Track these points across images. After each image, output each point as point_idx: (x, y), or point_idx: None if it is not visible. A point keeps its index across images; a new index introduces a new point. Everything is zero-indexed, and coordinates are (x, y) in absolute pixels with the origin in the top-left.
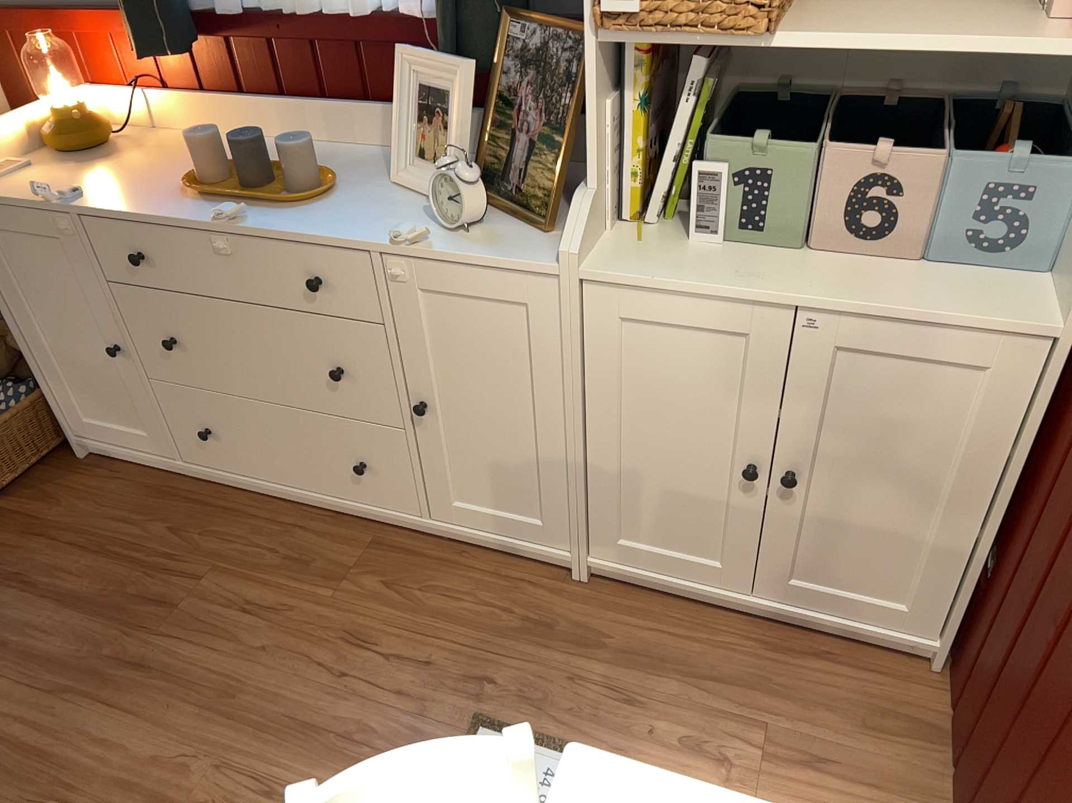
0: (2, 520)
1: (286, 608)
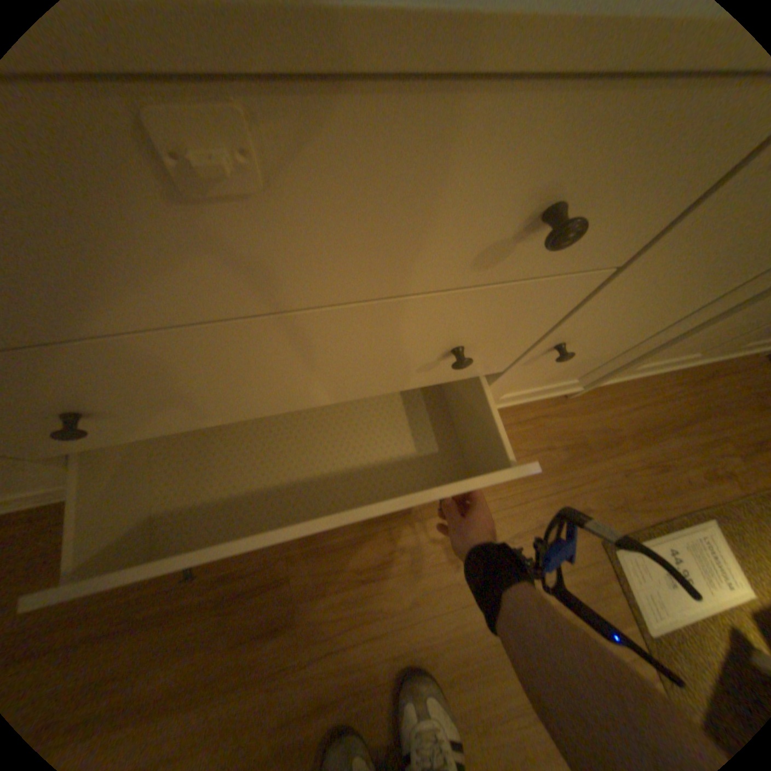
0: None
1: (396, 562)
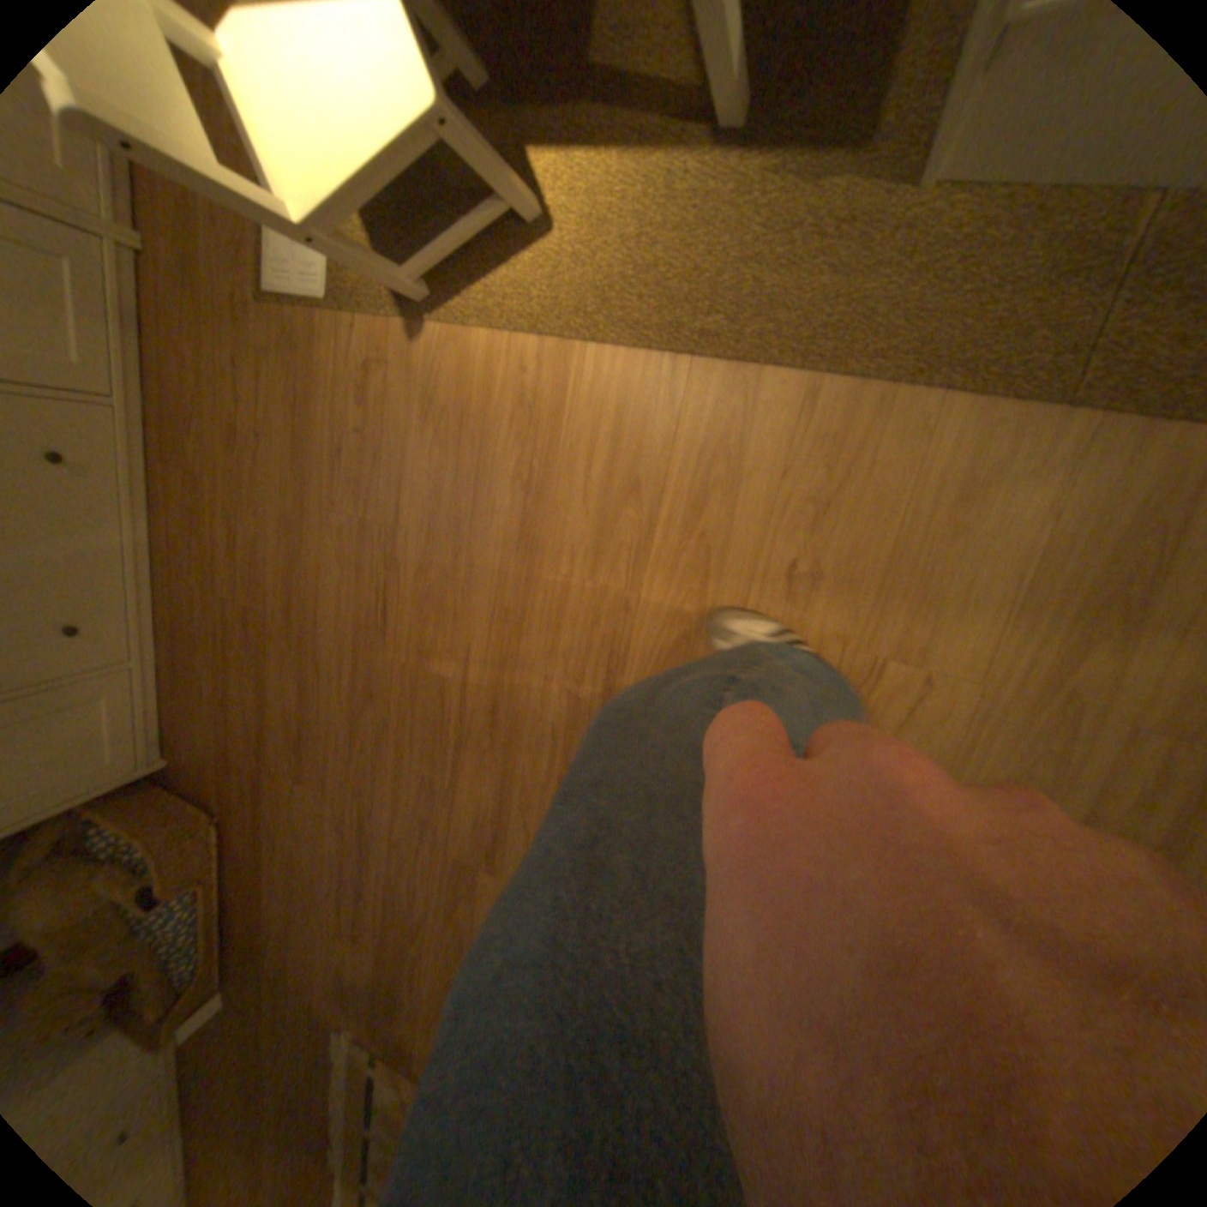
0: (219, 802)
1: (219, 512)
